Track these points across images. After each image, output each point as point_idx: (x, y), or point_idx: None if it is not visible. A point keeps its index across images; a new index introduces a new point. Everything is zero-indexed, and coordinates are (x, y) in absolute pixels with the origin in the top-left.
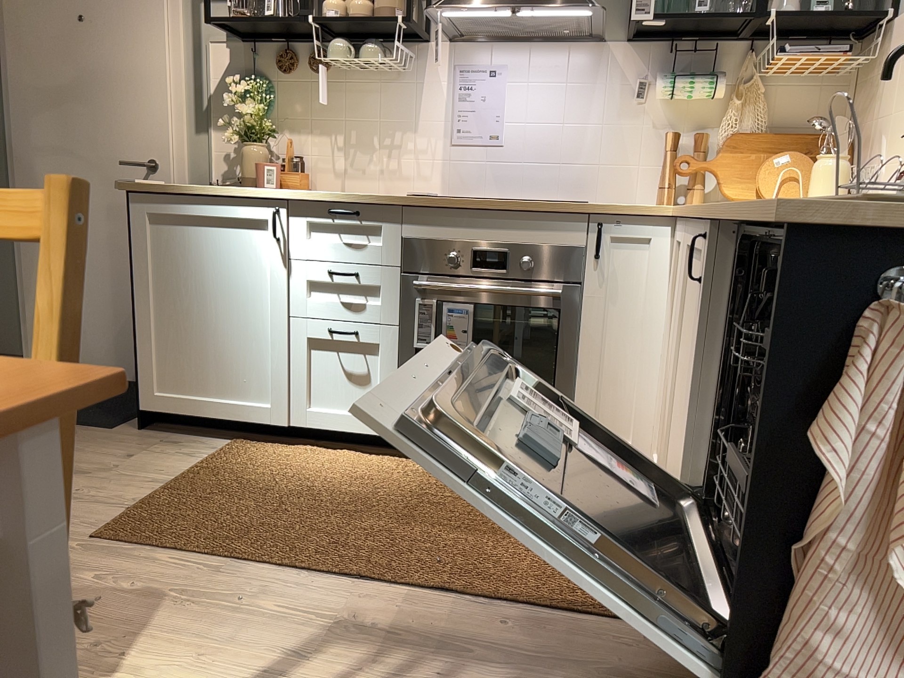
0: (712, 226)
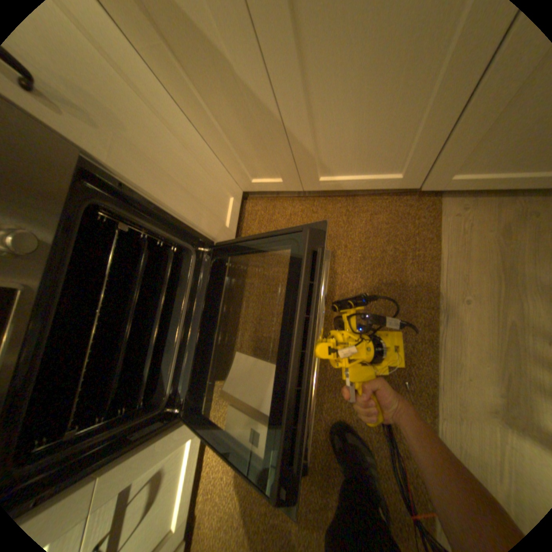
0: None
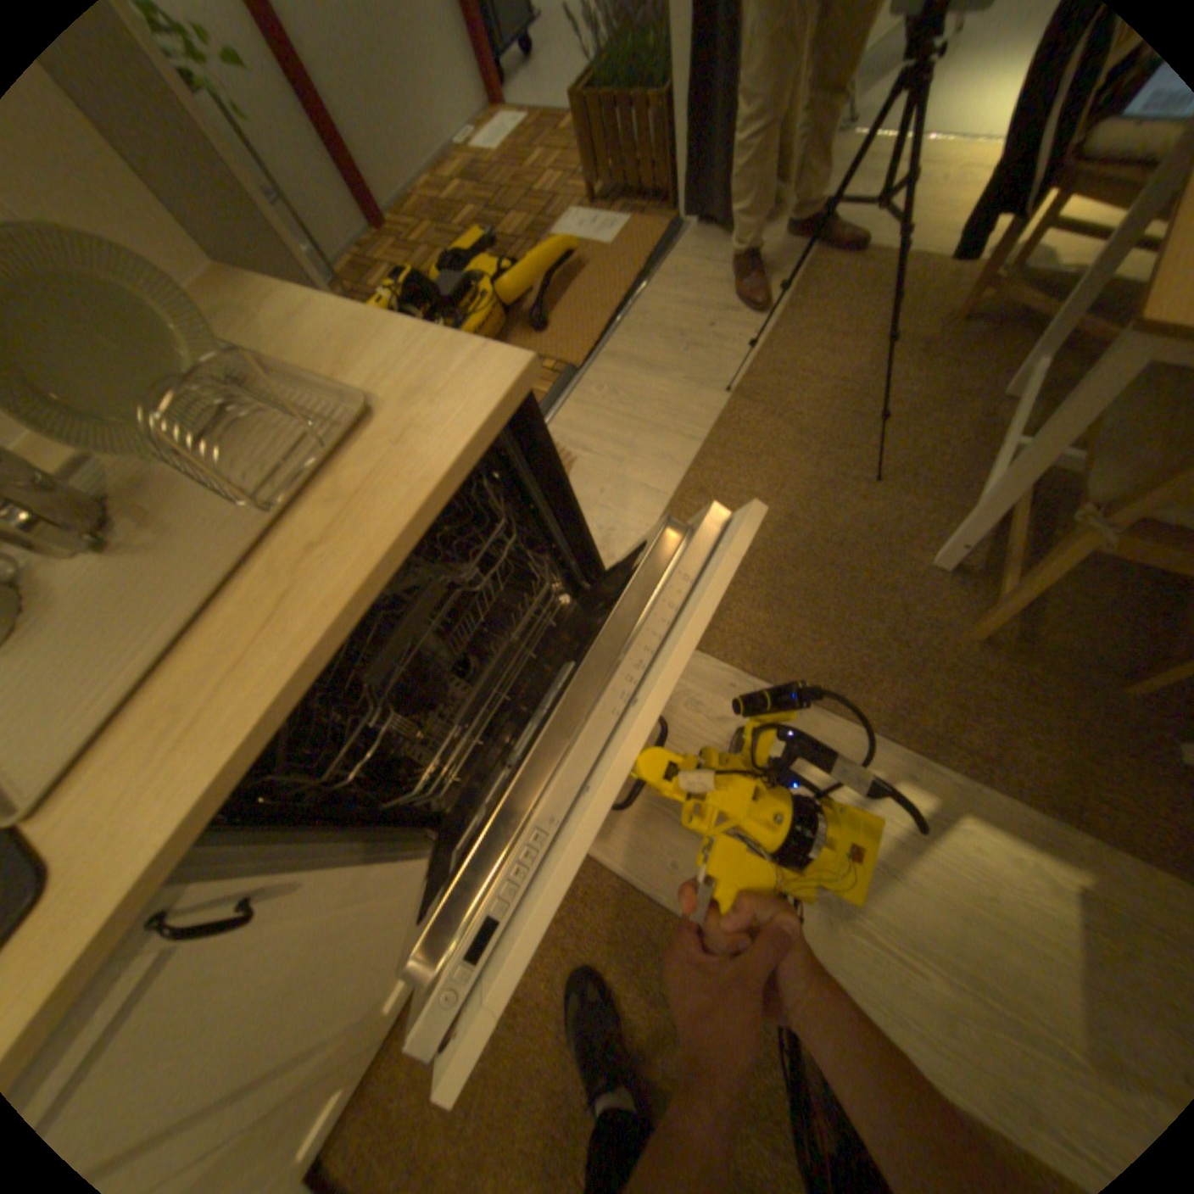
0: (166, 877)
